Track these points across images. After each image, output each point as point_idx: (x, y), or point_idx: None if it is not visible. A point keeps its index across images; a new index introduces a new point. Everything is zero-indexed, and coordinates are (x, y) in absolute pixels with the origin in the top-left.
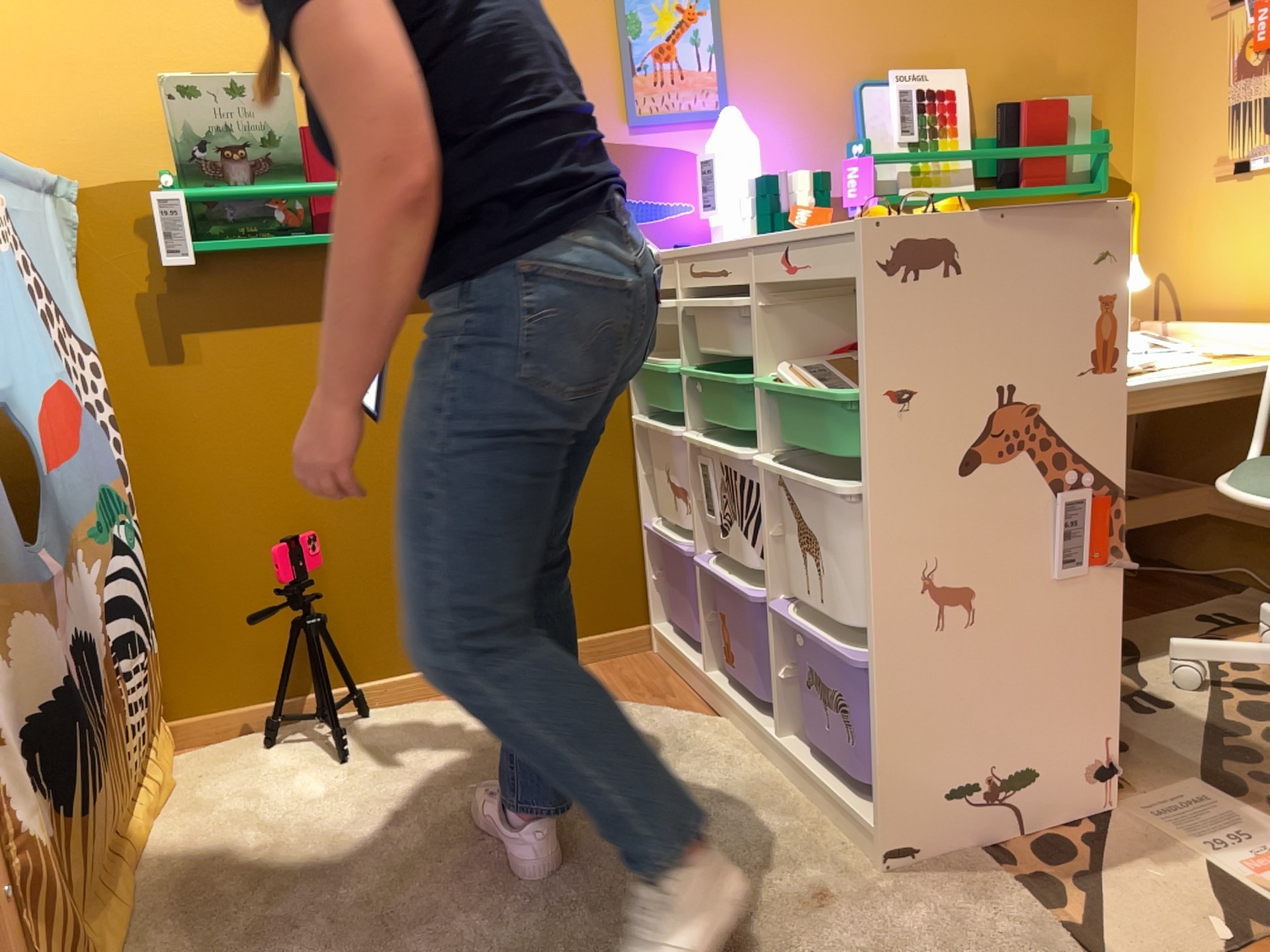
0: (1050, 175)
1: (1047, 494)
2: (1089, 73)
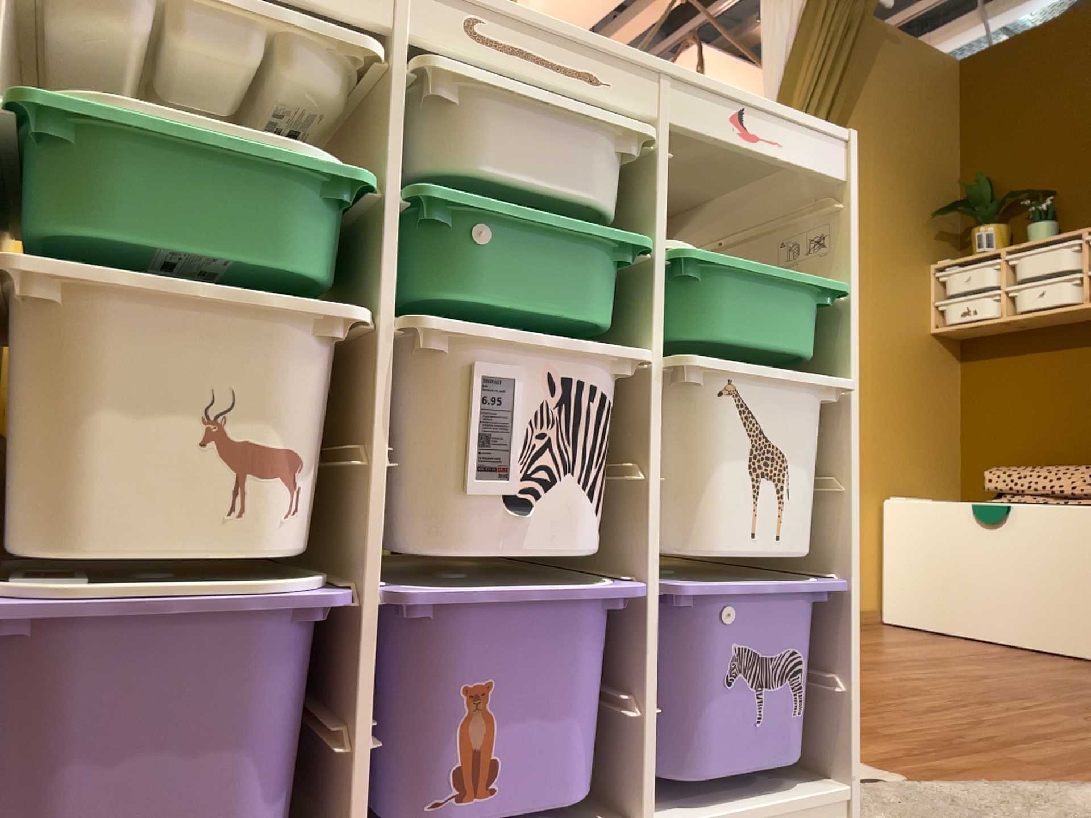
0: None
1: None
2: None
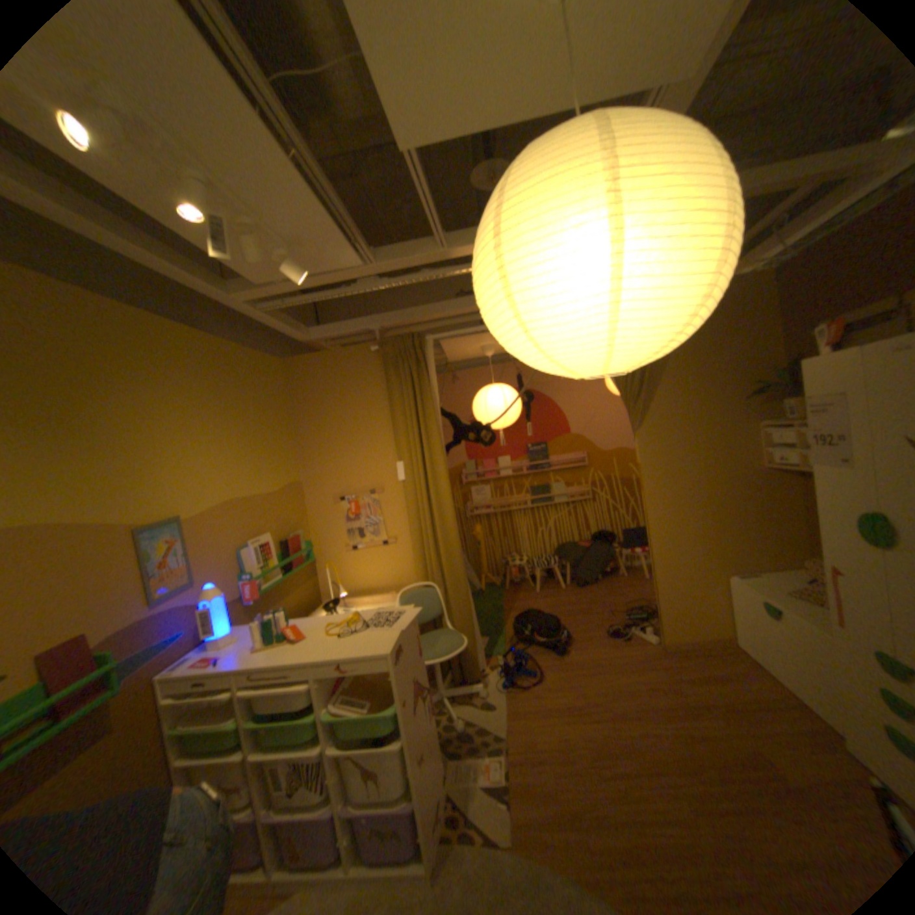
0: (300, 561)
1: (423, 704)
2: (298, 521)
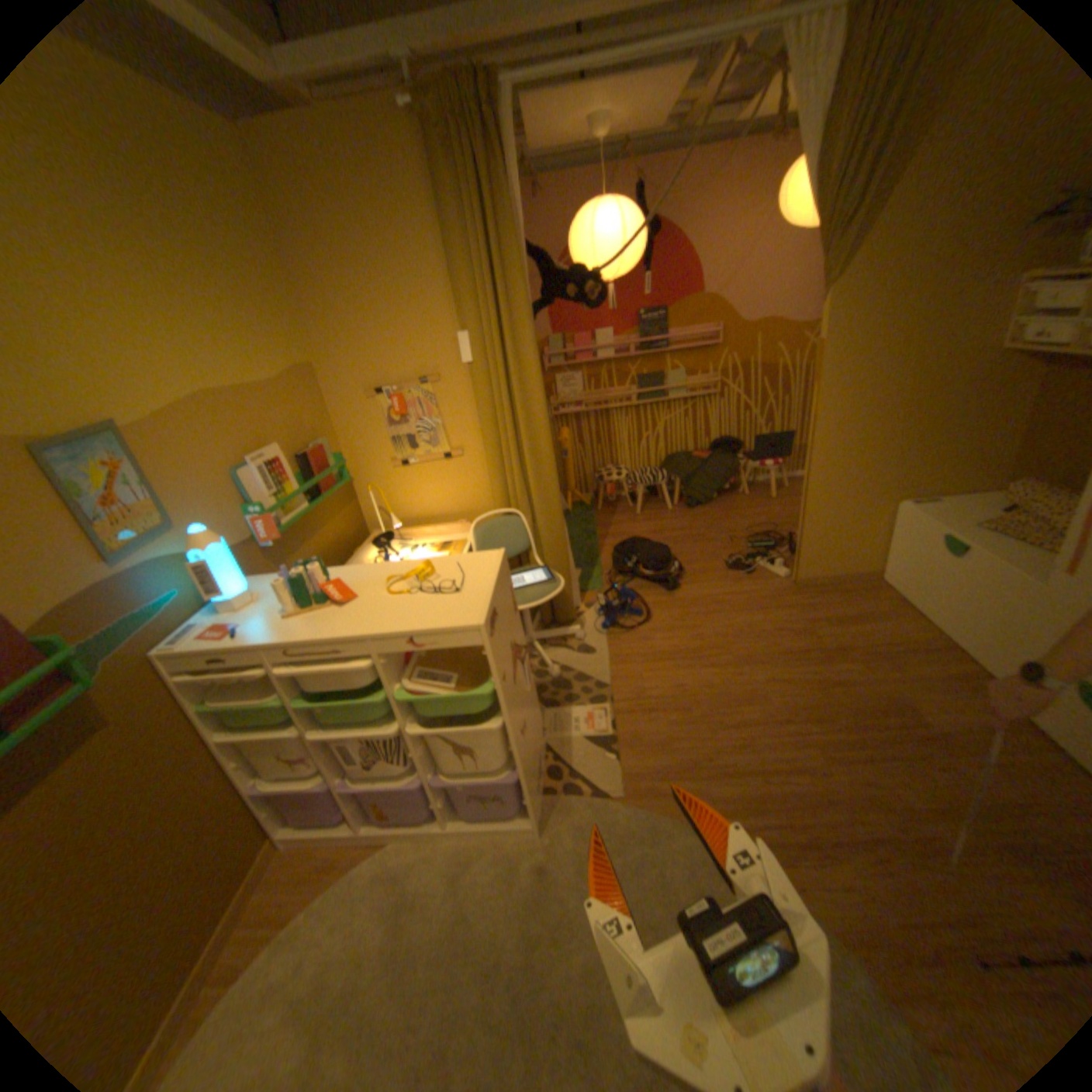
0: (330, 482)
1: (521, 666)
2: (317, 425)
